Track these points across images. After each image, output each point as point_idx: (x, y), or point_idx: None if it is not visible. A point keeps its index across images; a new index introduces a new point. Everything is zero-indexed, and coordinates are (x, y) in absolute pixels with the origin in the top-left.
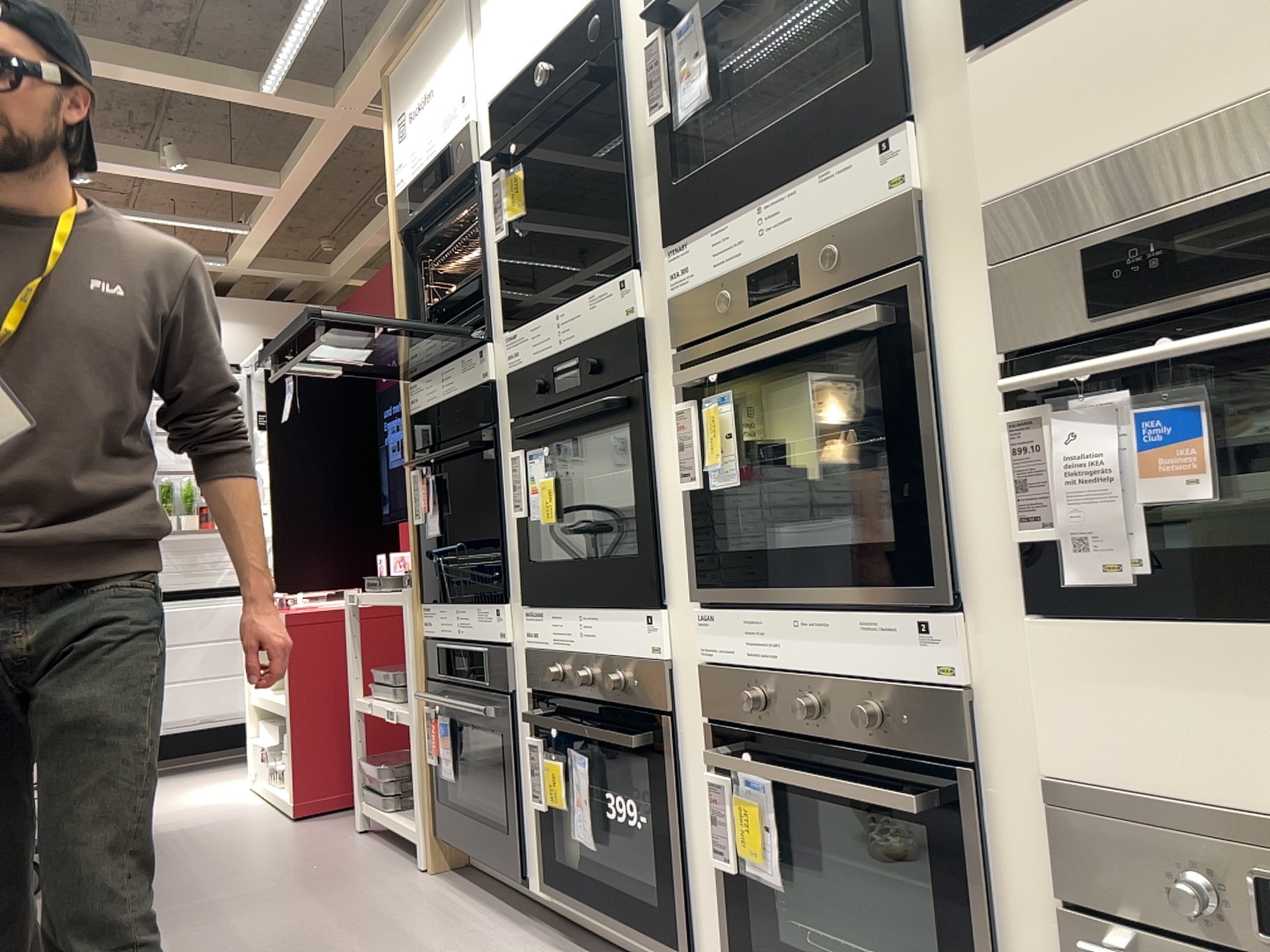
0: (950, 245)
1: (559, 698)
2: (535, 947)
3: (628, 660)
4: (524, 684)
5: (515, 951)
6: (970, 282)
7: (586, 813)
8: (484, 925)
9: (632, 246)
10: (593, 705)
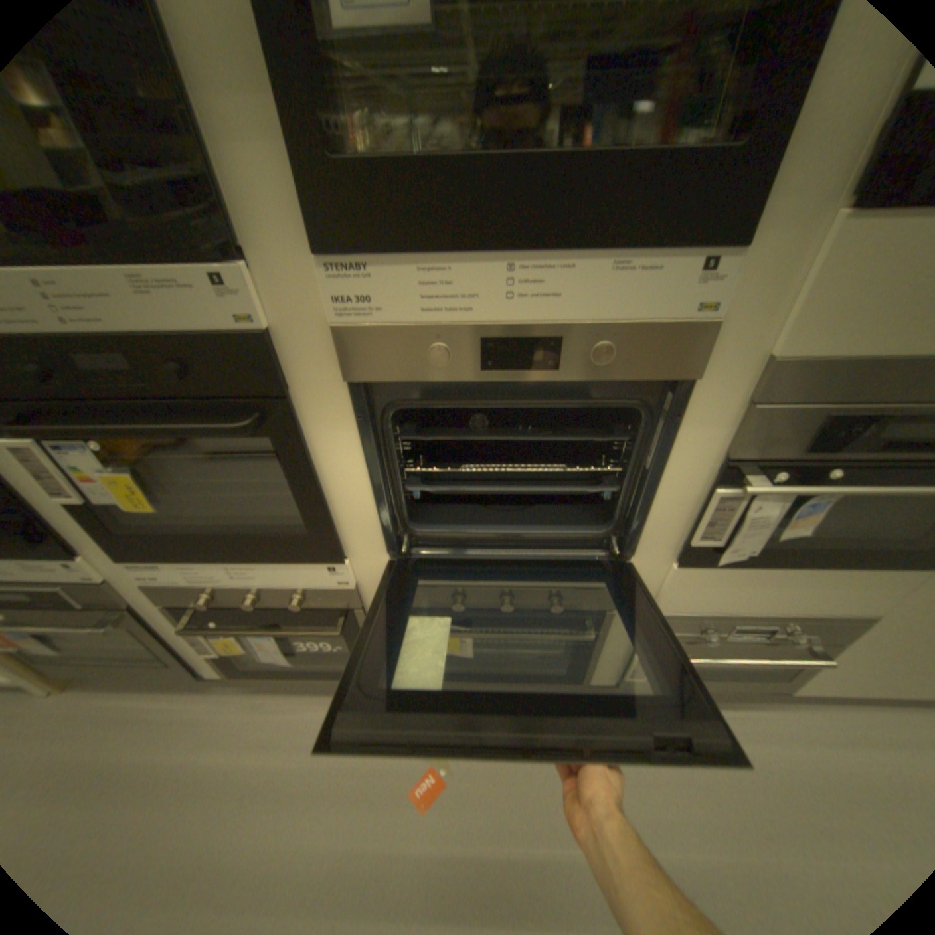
0: (725, 373)
1: (207, 607)
2: (235, 705)
3: (307, 590)
4: (141, 601)
5: (225, 719)
6: (724, 402)
7: (275, 656)
8: (173, 712)
9: (216, 214)
10: (260, 608)
